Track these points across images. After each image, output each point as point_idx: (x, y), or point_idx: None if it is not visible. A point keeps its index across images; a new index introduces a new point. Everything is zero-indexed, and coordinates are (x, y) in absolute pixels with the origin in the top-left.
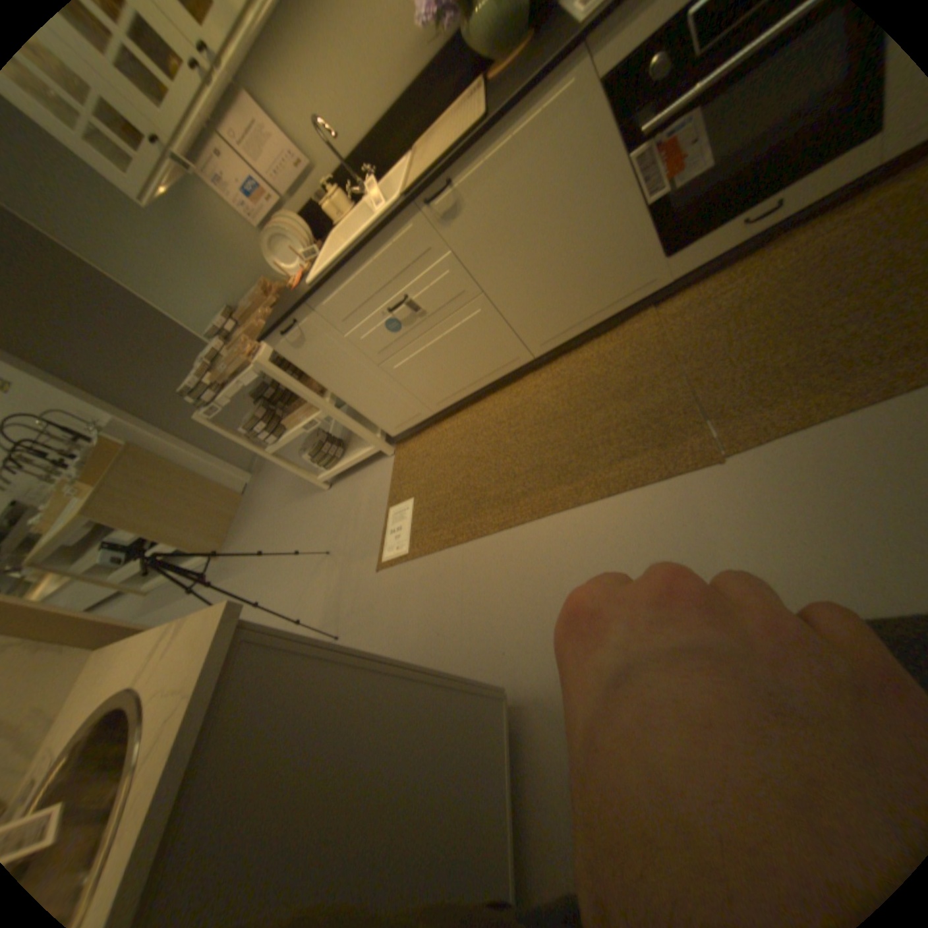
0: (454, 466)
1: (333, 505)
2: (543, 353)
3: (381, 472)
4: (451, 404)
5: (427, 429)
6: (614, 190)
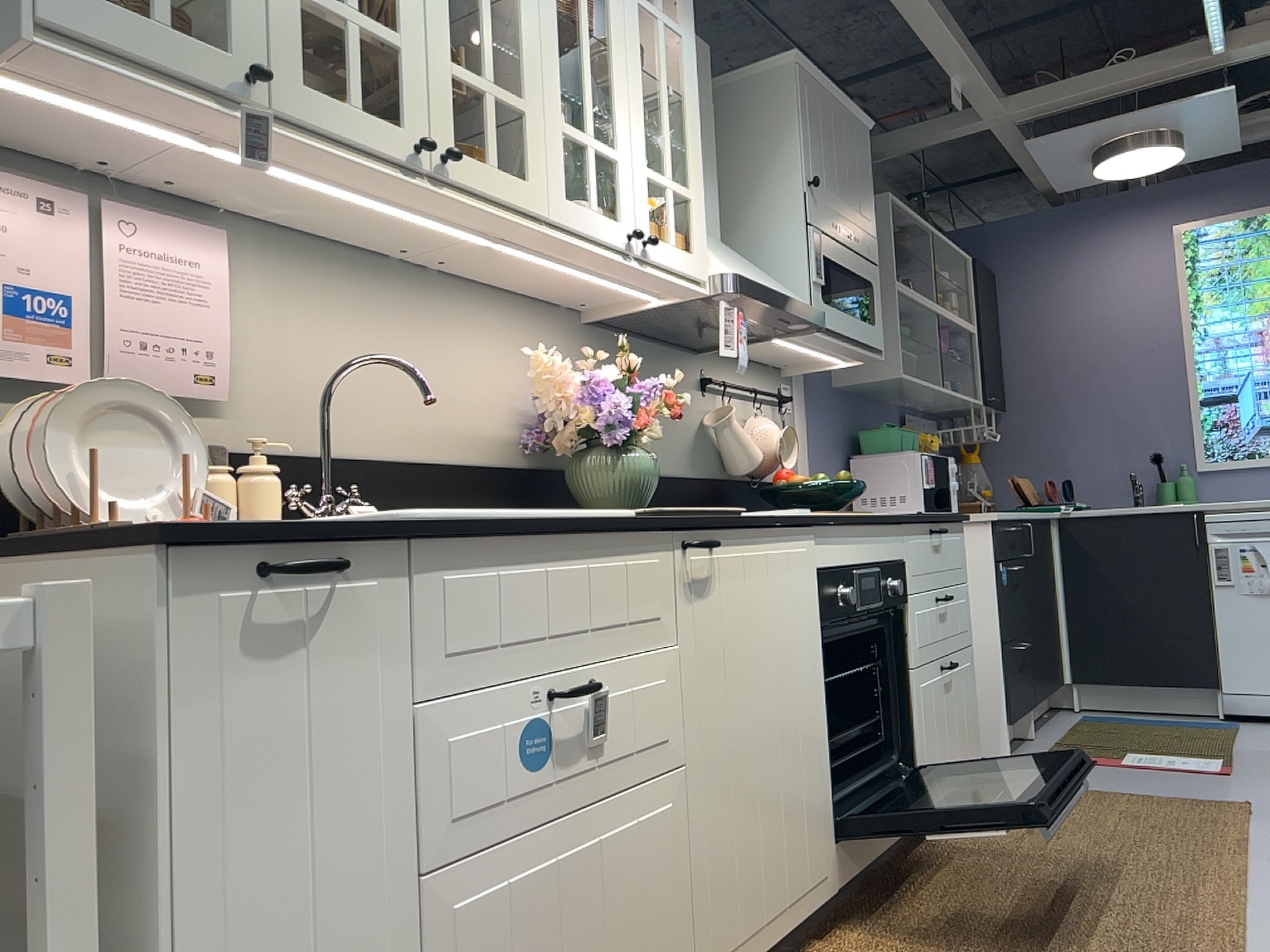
0: None
1: None
2: None
3: None
4: None
5: None
6: (815, 698)
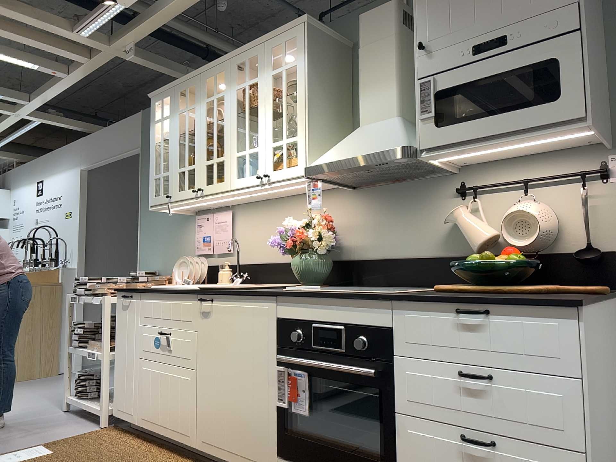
0: (86, 460)
1: (45, 419)
2: (199, 450)
3: (81, 429)
4: (146, 428)
5: (128, 434)
6: (265, 379)
